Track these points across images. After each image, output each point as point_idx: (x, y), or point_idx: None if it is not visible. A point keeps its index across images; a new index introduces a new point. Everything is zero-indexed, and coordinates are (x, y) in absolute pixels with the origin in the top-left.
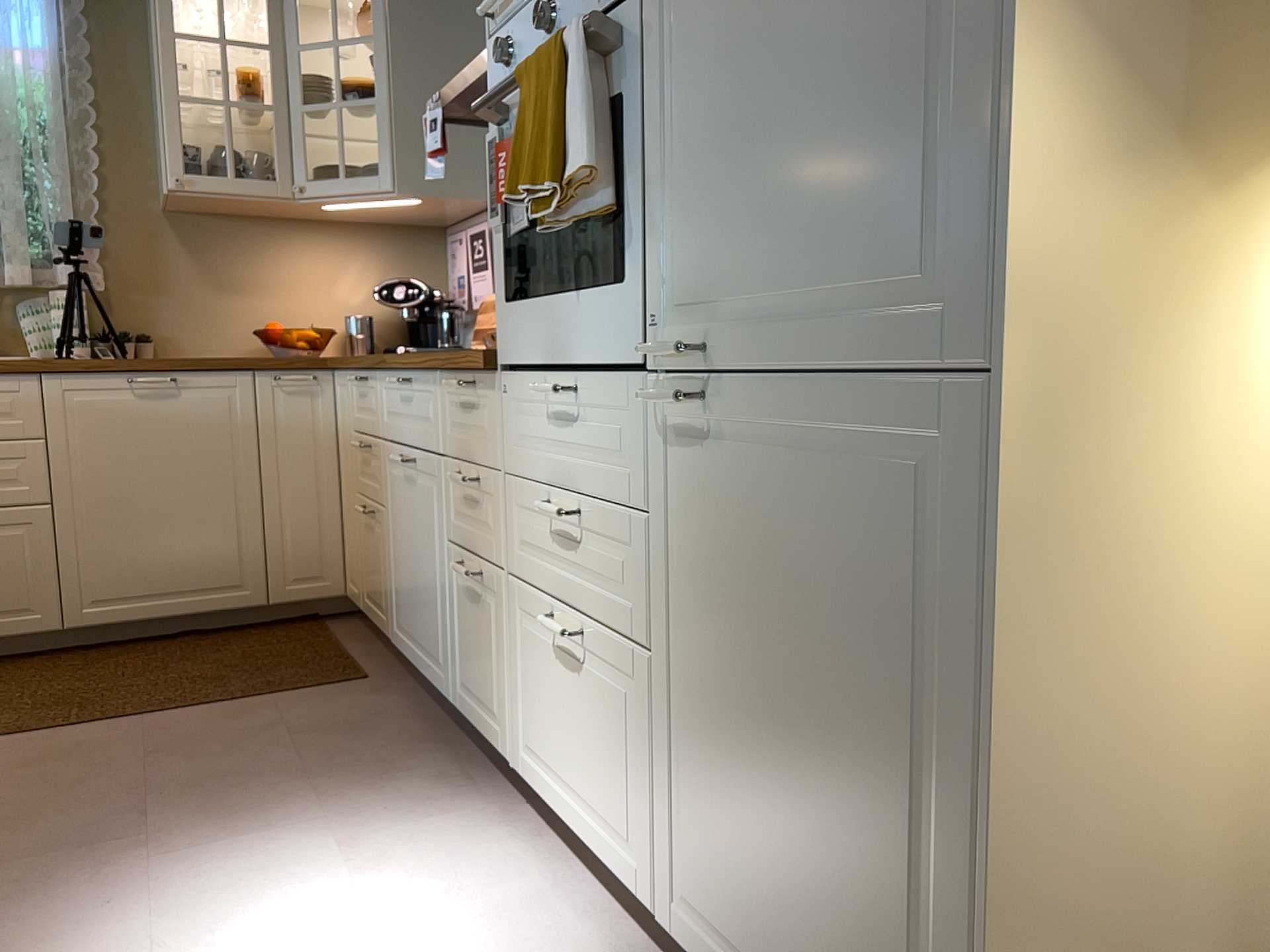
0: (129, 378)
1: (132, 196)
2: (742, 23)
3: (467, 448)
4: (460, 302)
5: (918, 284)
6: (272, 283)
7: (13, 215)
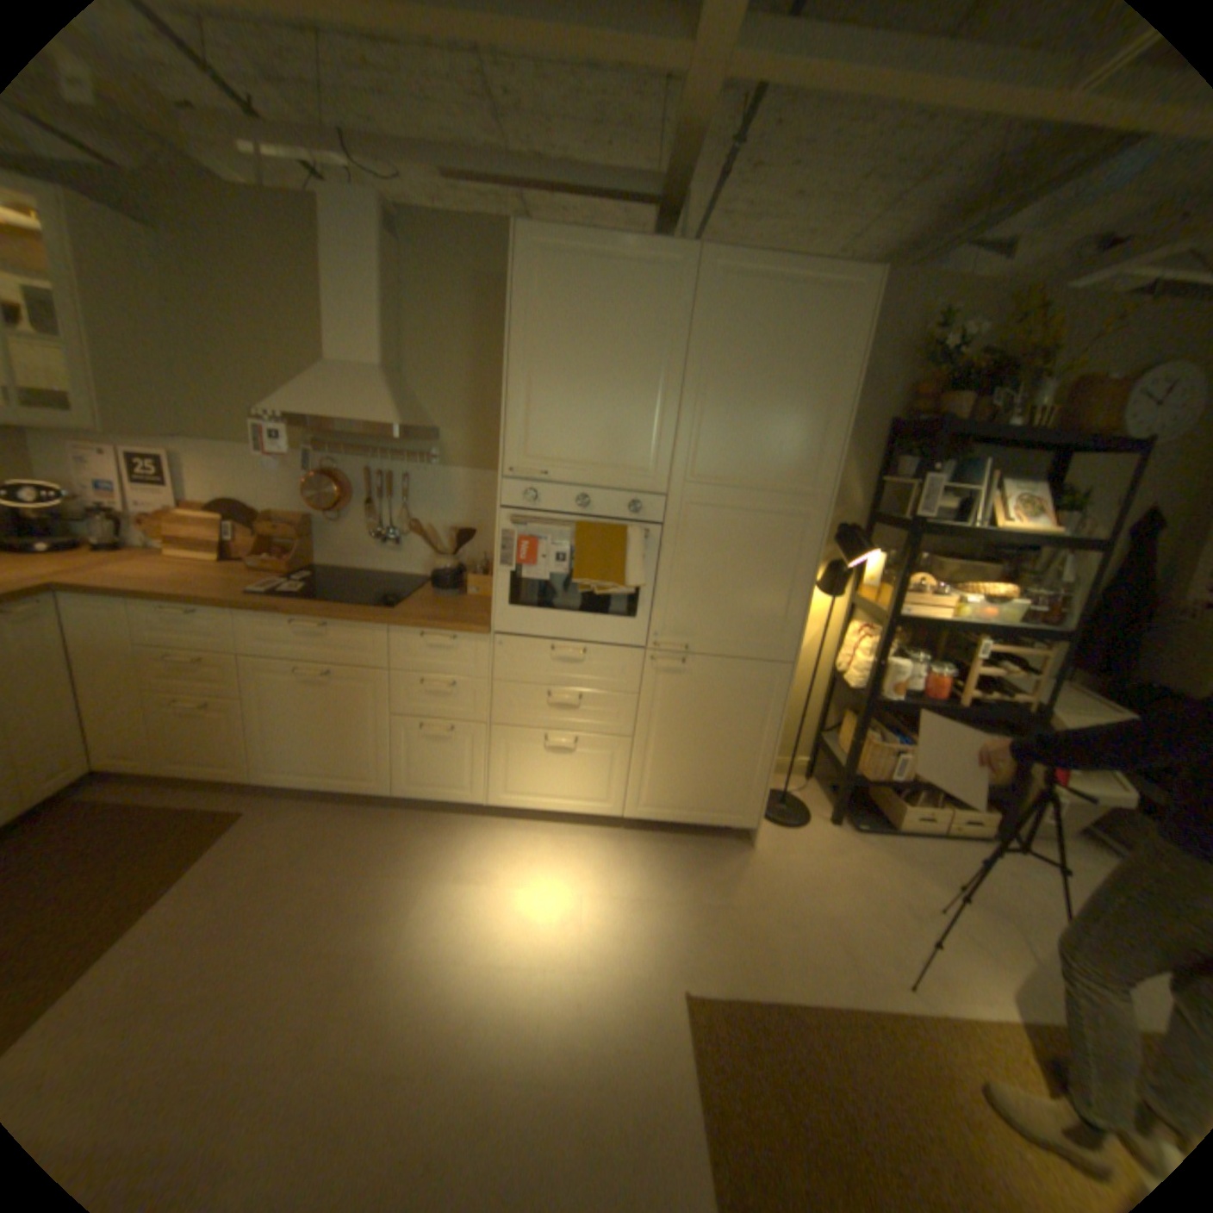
0: None
1: None
2: (713, 561)
3: (433, 668)
4: (103, 506)
5: (768, 642)
6: None
7: None
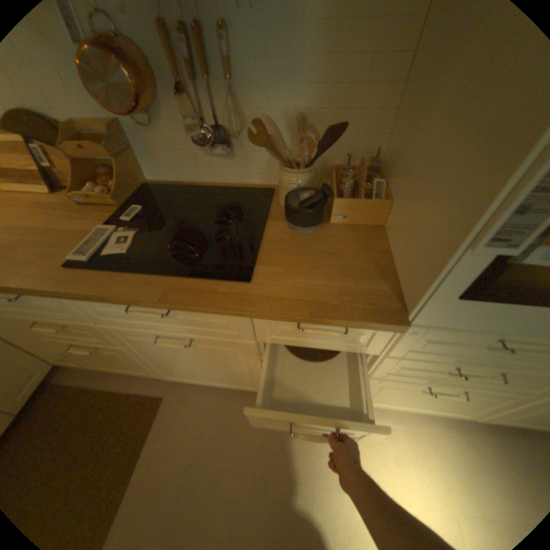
0: None
1: None
2: None
3: (312, 343)
4: None
5: None
6: None
7: None
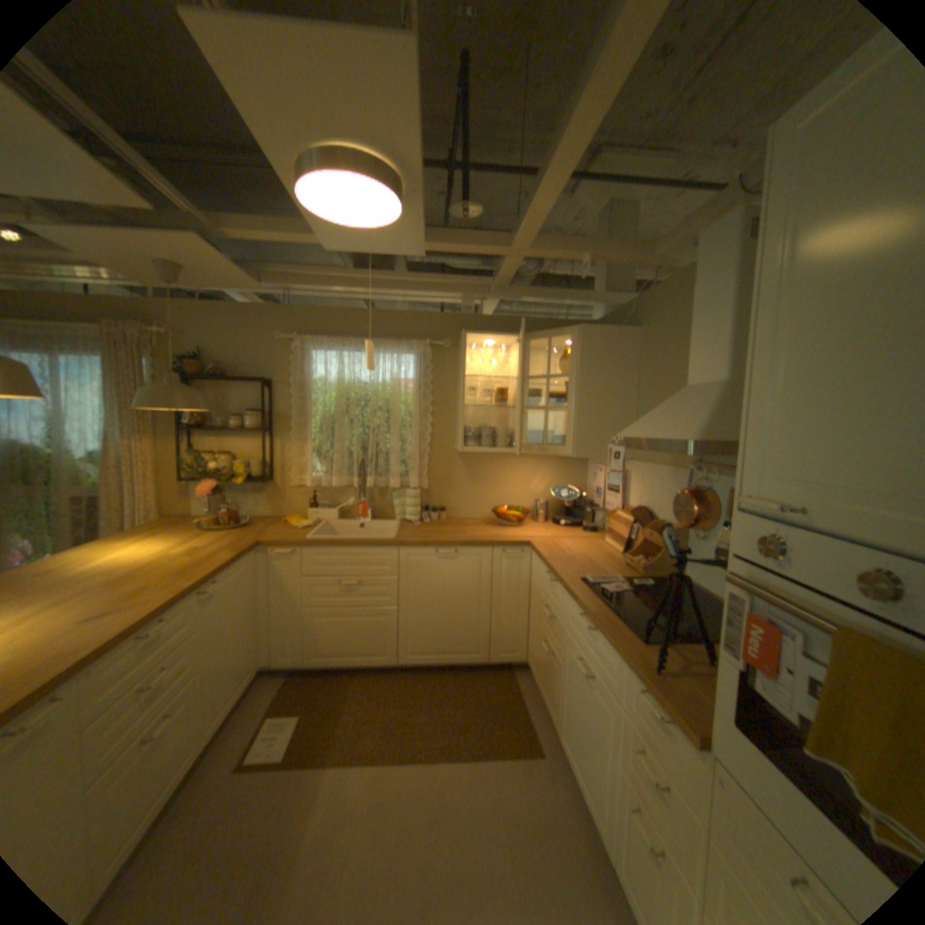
0: (436, 549)
1: (444, 443)
2: None
3: (655, 747)
4: (598, 503)
5: None
6: (501, 482)
7: (395, 457)
